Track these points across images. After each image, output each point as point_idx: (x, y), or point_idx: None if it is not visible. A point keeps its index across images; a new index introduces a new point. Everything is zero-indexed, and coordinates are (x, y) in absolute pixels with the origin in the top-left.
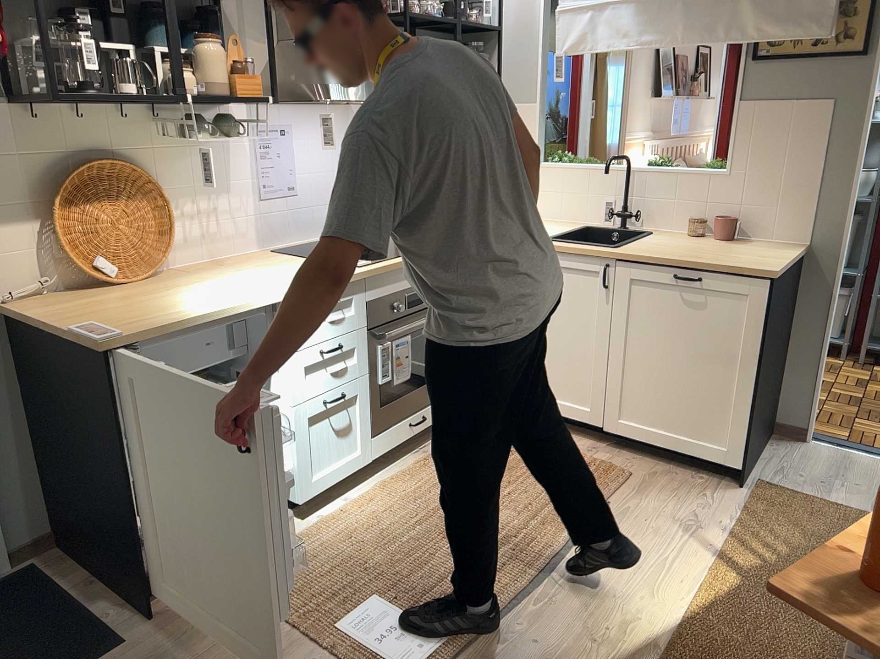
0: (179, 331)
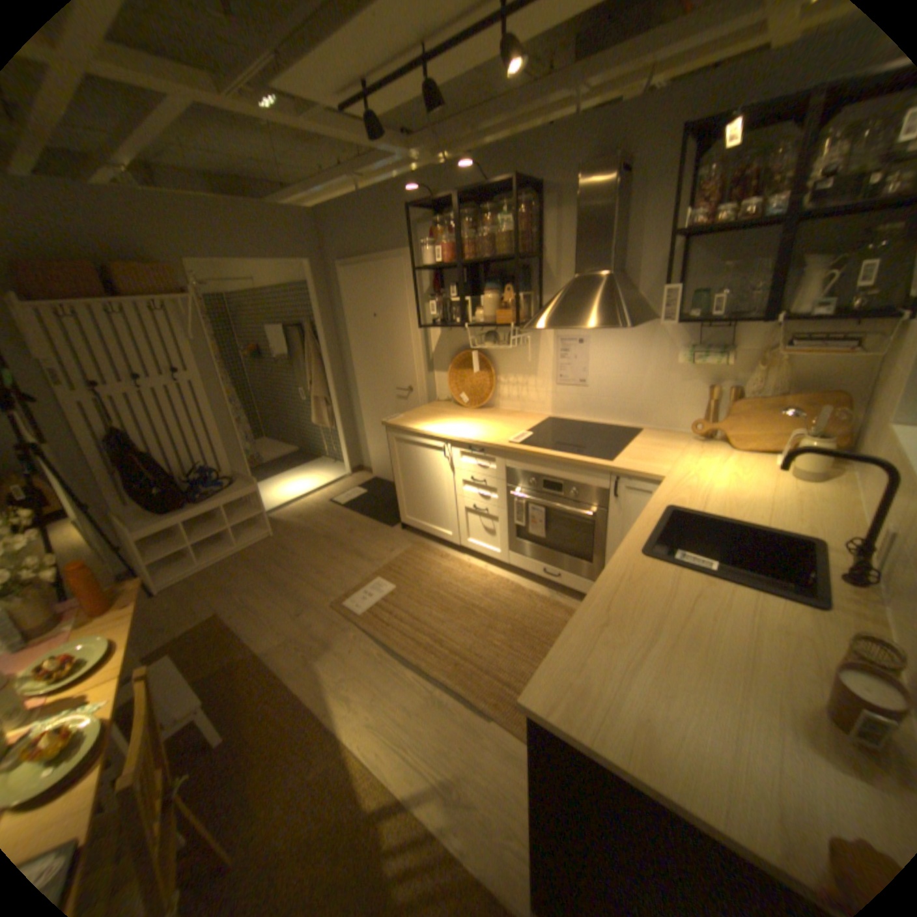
0: (405, 431)
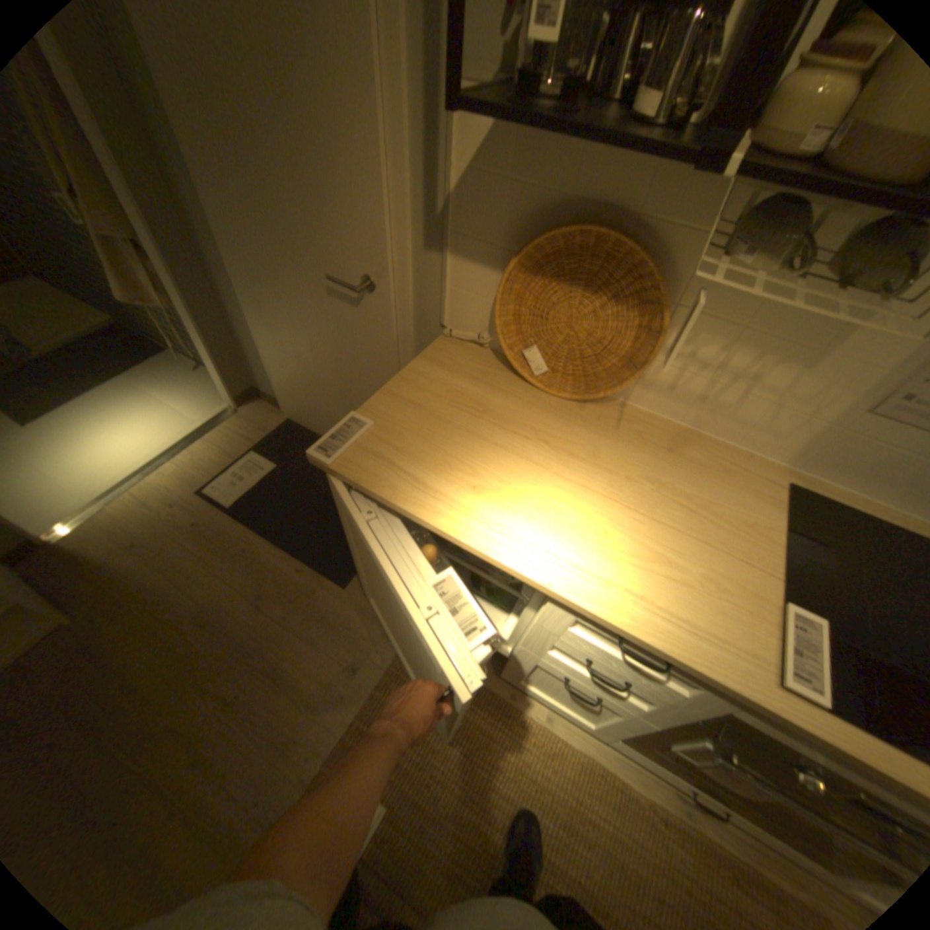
0: (393, 505)
